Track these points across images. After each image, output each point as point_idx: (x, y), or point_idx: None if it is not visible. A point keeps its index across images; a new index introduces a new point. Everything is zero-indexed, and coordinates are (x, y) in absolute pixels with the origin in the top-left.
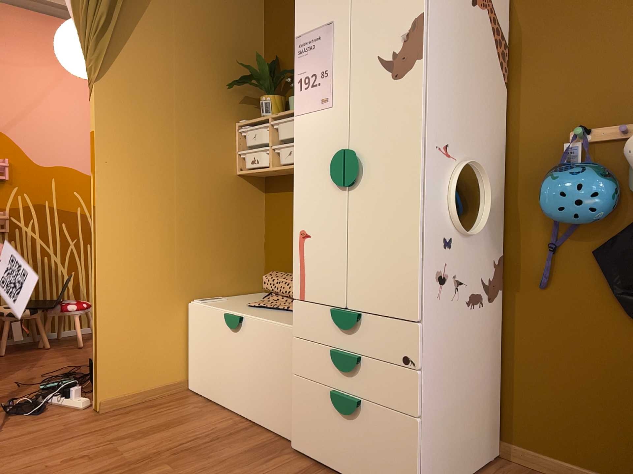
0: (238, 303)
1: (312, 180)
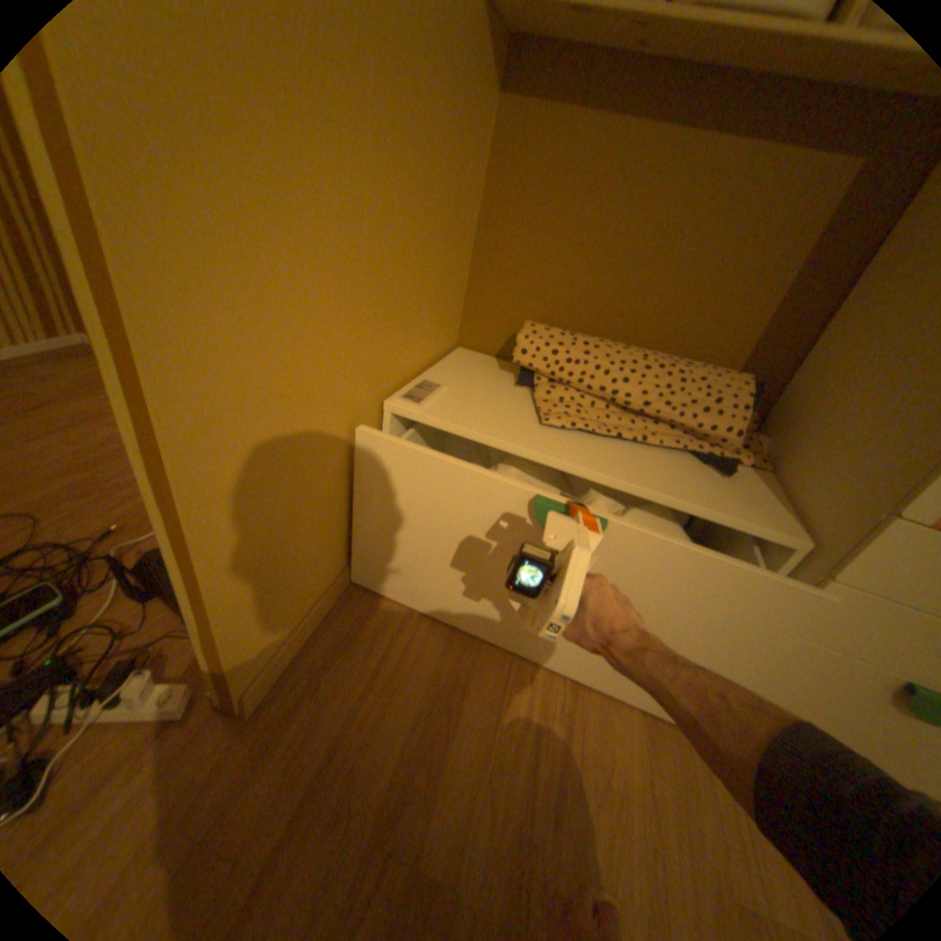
0: (501, 408)
1: None
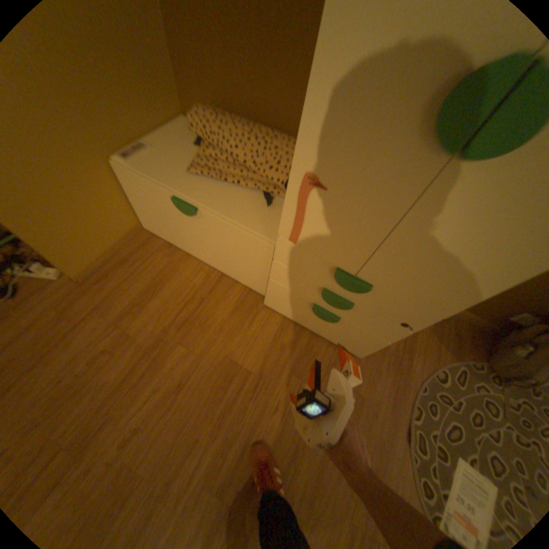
0: (173, 163)
1: (367, 95)
